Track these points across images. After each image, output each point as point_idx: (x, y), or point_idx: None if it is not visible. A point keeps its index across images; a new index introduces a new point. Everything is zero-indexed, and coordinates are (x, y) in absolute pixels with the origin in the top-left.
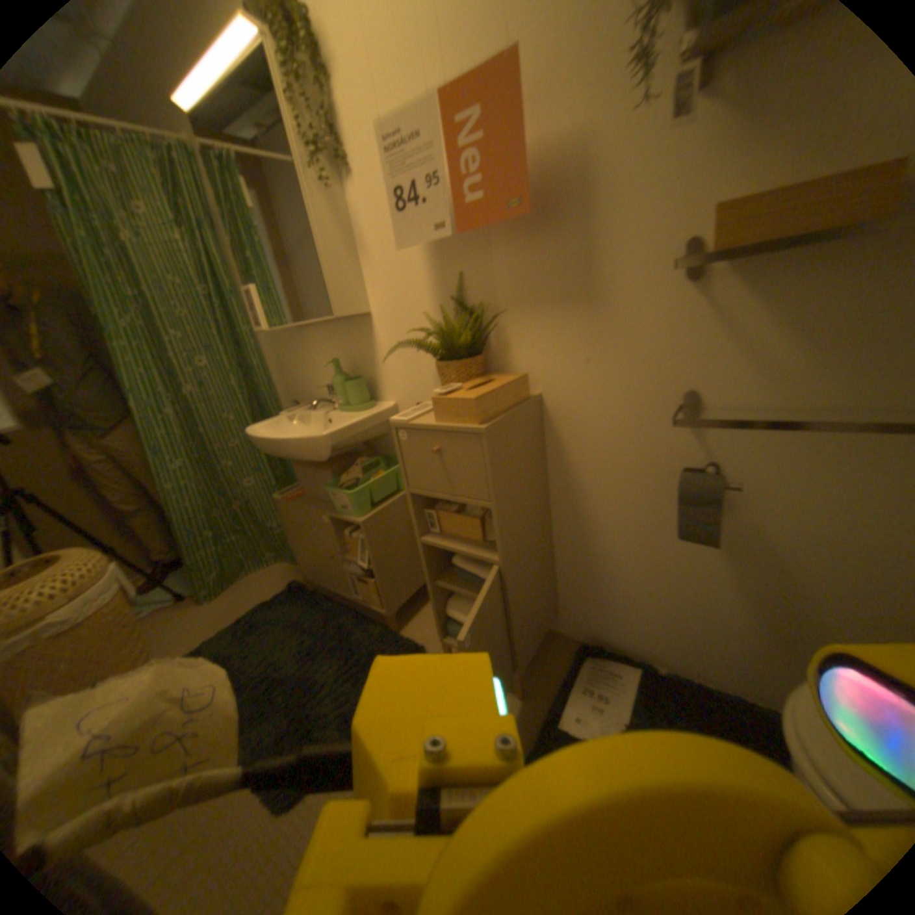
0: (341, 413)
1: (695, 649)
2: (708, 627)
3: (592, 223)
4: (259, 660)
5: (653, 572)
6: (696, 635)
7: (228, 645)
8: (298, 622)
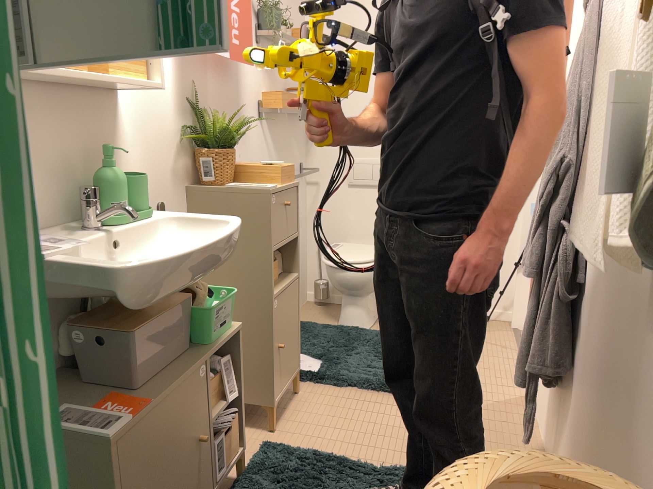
0: (131, 224)
1: None
2: None
3: (240, 81)
4: None
5: None
6: None
7: None
8: None
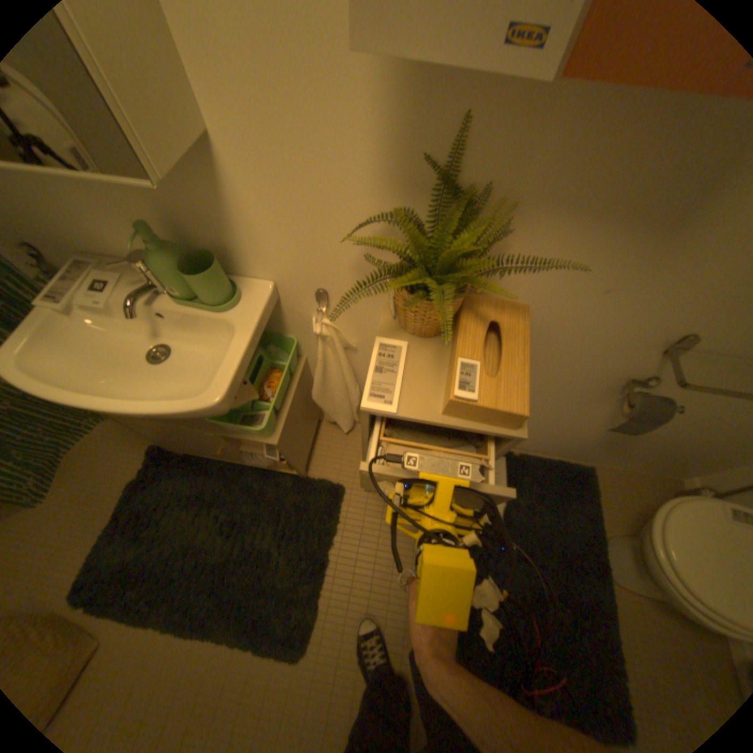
0: (182, 307)
1: (546, 445)
2: (564, 438)
3: None
4: (179, 551)
5: (545, 419)
6: (552, 441)
7: (125, 548)
8: (194, 495)
